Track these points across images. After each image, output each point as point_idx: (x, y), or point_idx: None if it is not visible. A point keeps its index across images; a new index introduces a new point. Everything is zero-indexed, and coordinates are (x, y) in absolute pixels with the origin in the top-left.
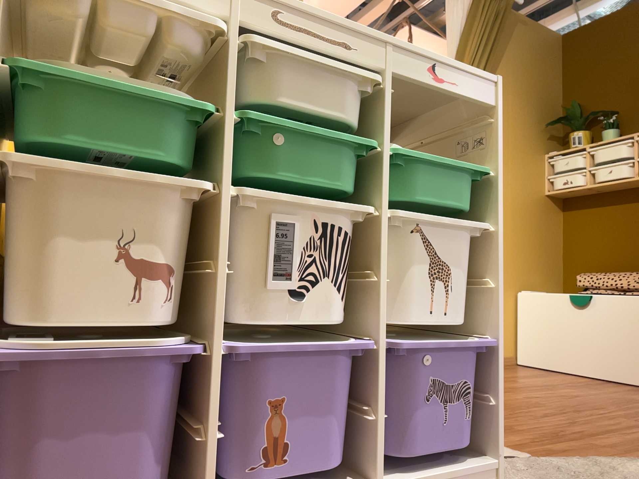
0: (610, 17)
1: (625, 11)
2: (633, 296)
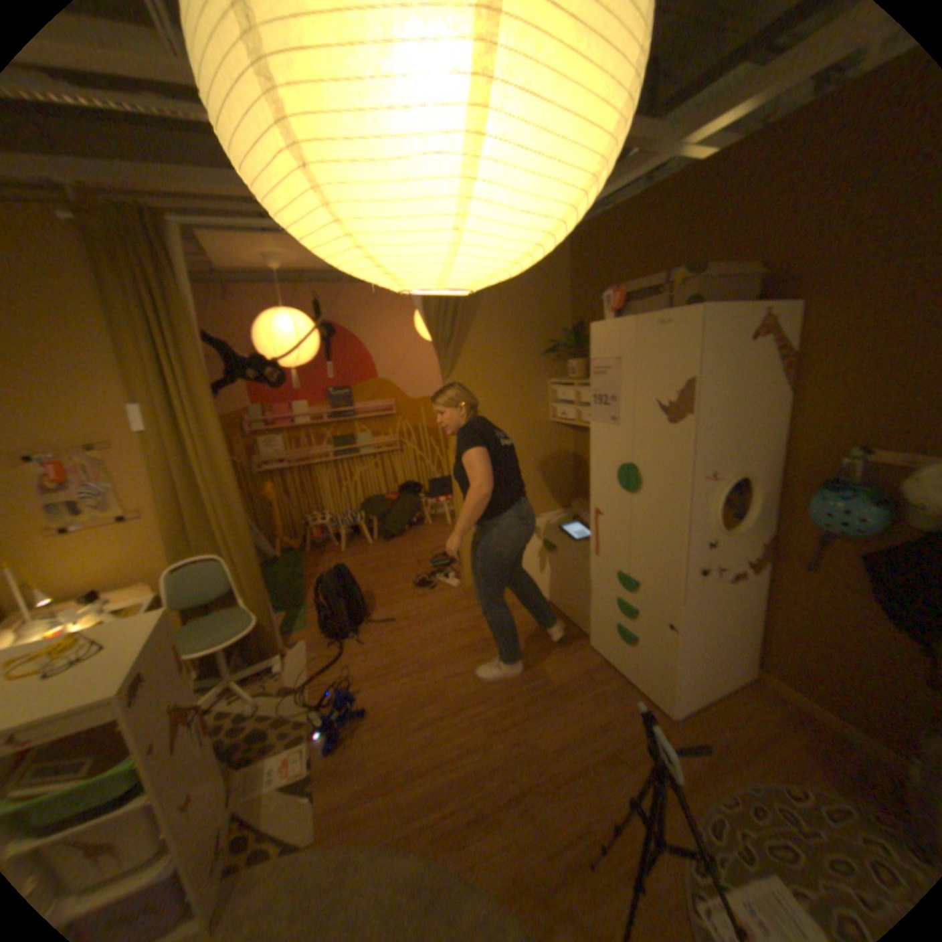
0: (612, 211)
1: (624, 205)
2: (581, 563)
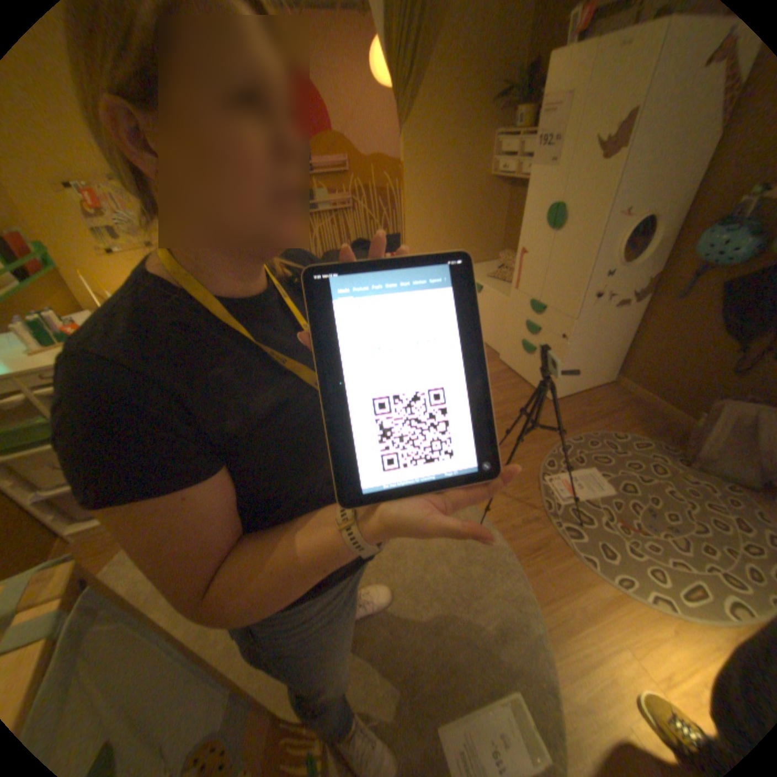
0: None
1: None
2: (501, 298)
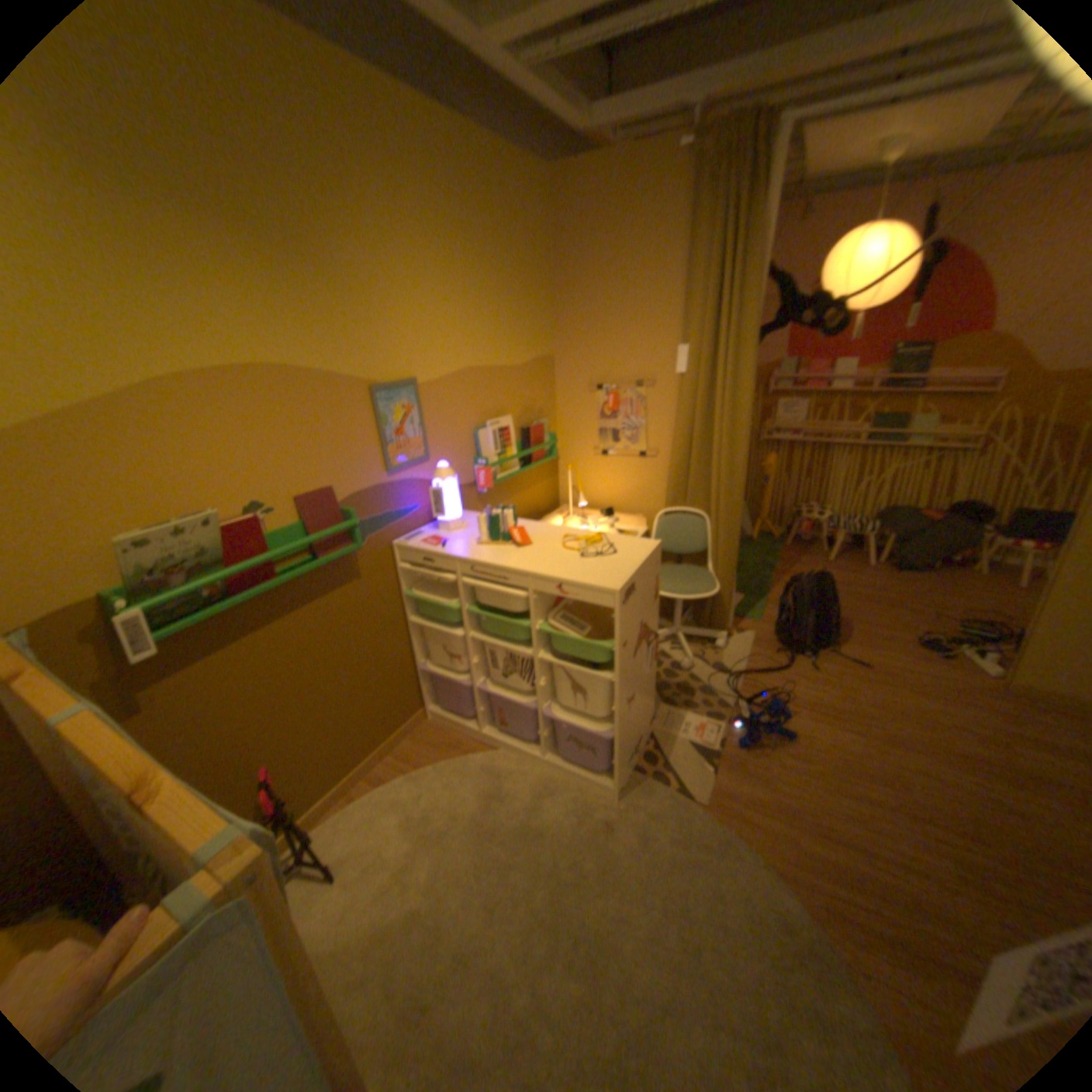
0: None
1: None
2: None
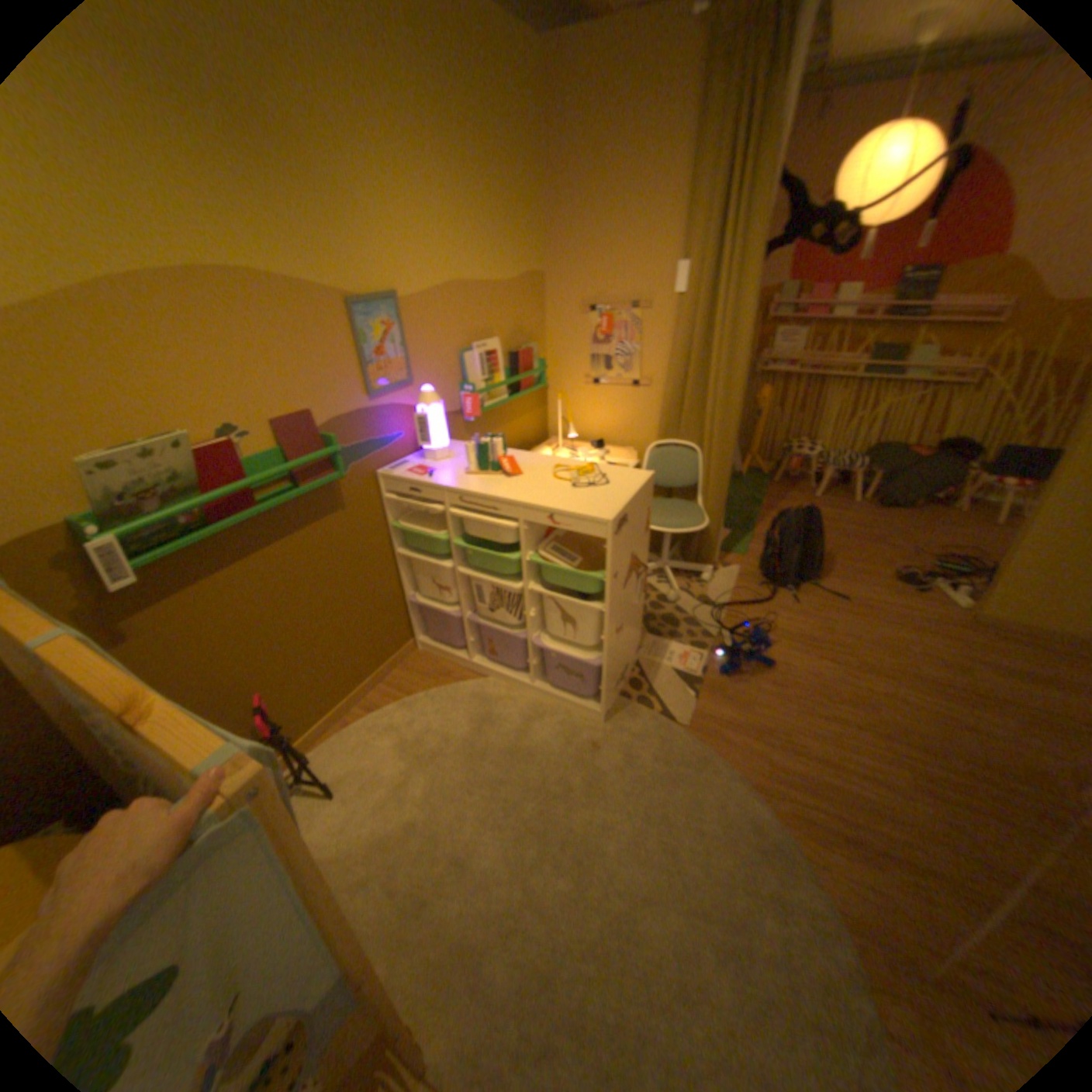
0: None
1: None
2: None
